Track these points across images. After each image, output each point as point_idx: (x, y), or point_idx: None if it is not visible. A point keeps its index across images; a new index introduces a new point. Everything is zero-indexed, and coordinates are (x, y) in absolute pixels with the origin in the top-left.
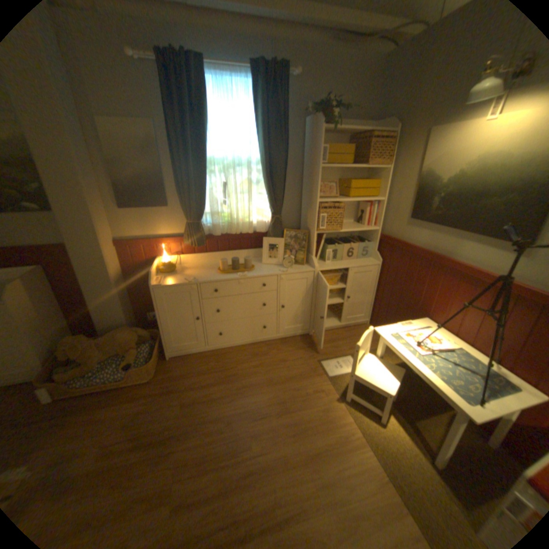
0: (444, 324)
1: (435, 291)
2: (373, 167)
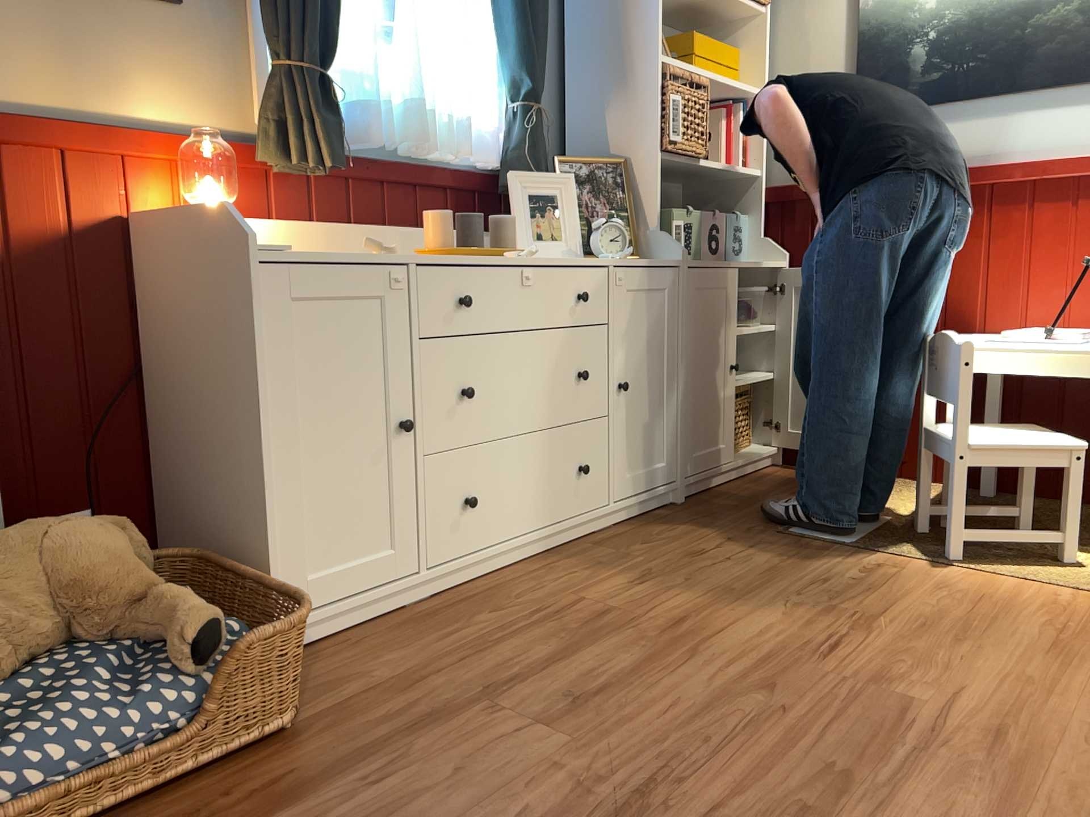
0: (1021, 323)
1: (971, 259)
2: (718, 17)
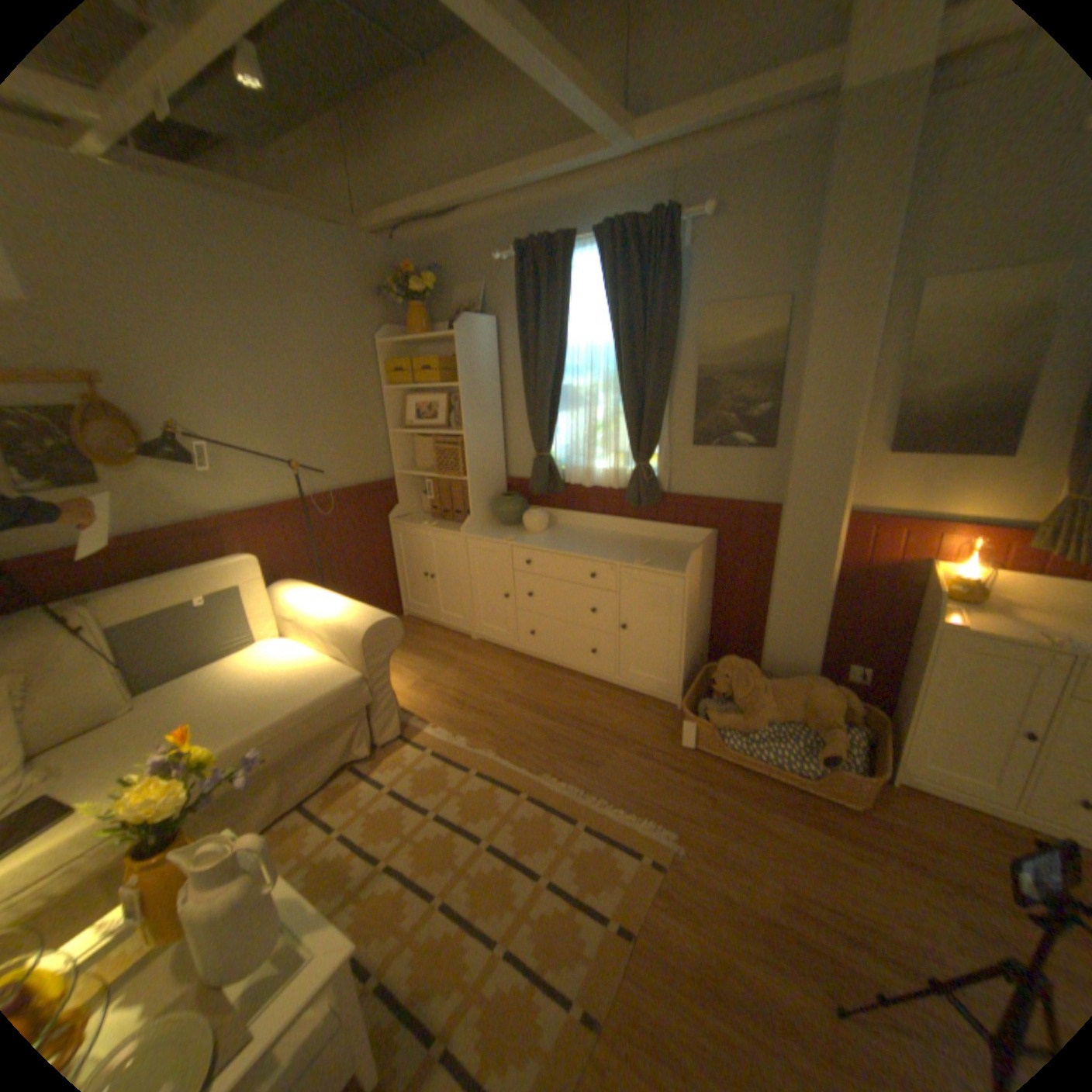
0: None
1: None
2: None
